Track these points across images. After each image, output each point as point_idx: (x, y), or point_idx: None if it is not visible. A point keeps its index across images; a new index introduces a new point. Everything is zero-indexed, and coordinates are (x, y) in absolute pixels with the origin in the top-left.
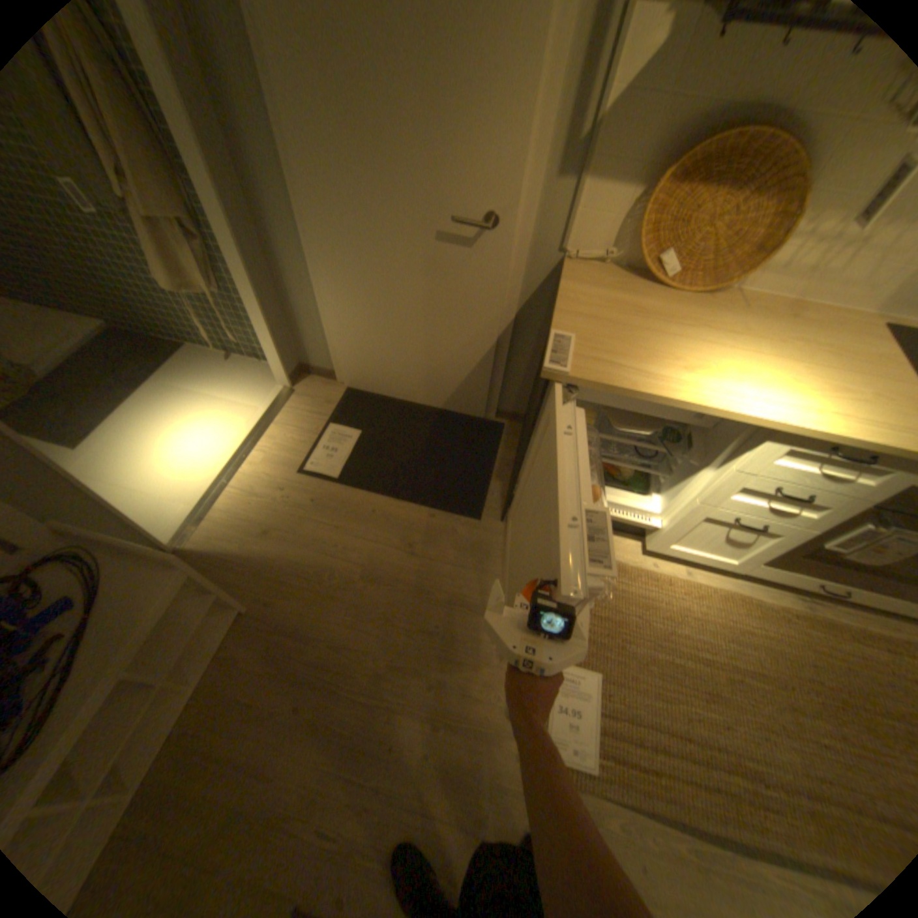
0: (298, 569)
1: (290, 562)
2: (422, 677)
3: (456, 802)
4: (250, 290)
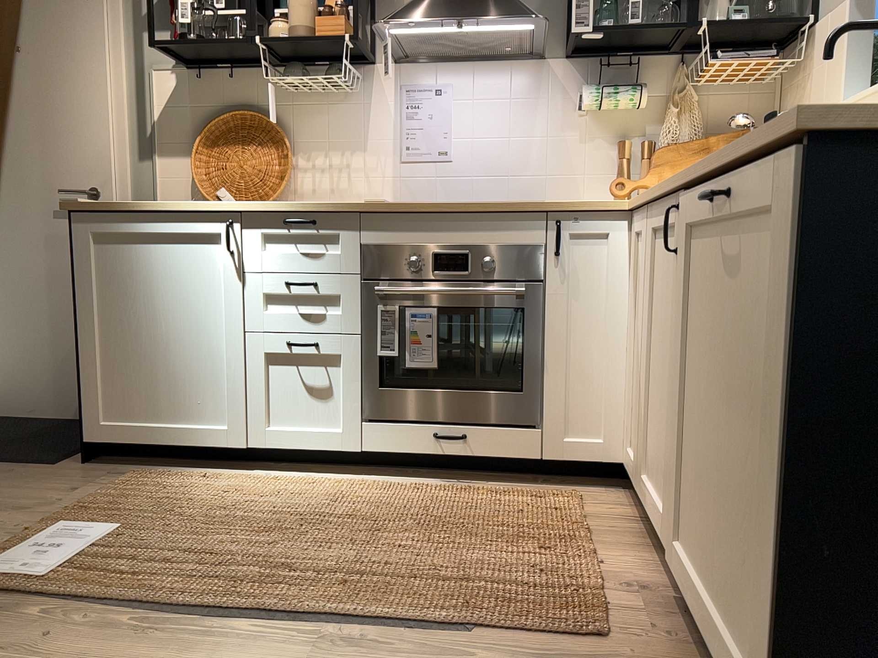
0: None
1: None
2: None
3: None
4: None
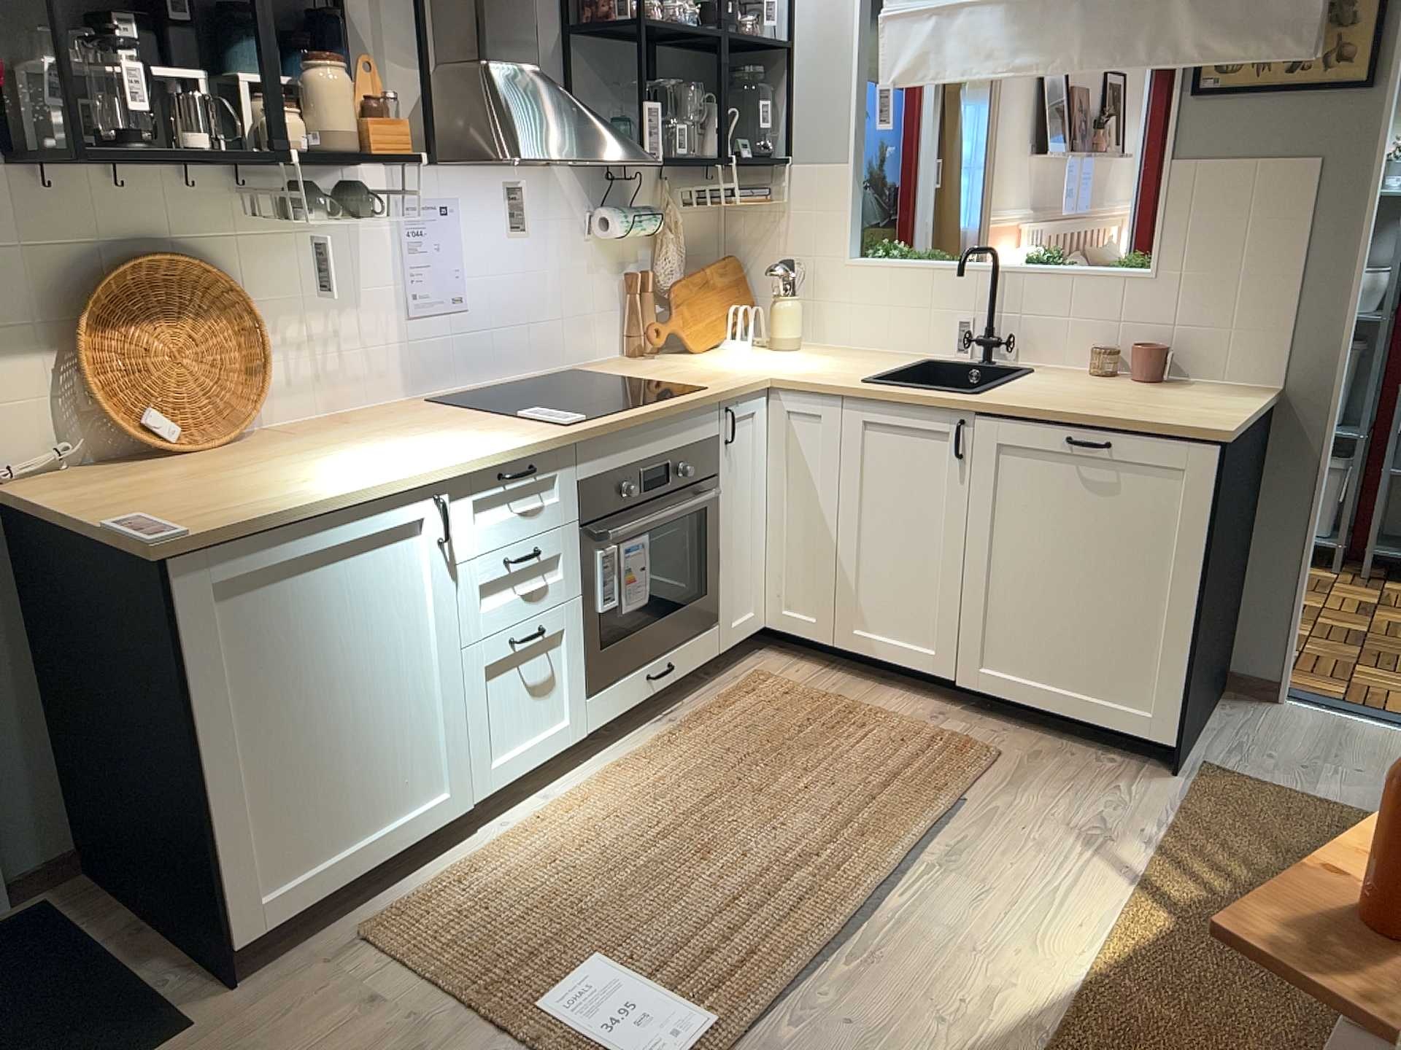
0: None
1: None
2: None
3: None
4: None
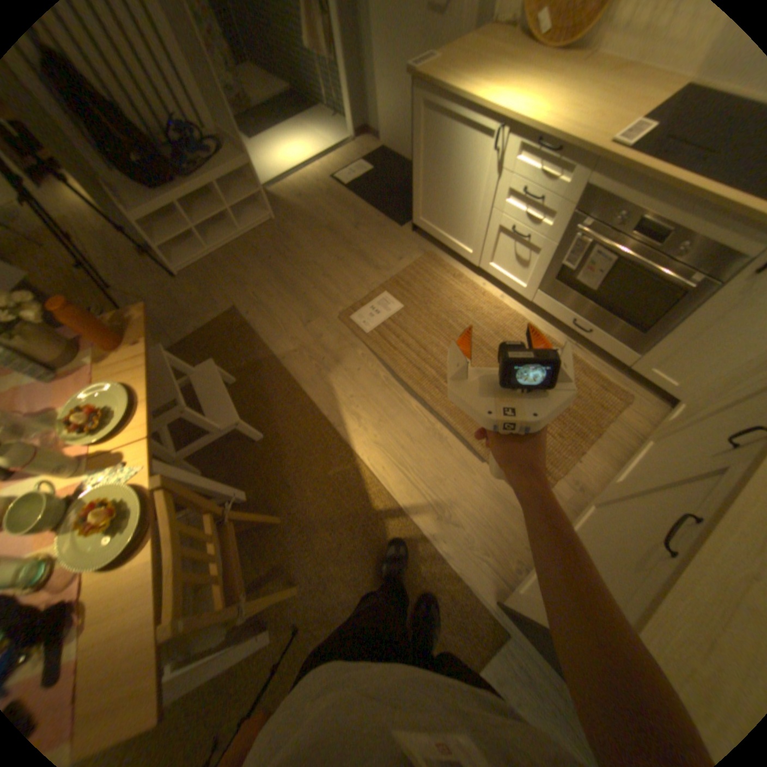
0: (302, 214)
1: (300, 210)
2: (322, 271)
3: (303, 312)
4: (345, 60)
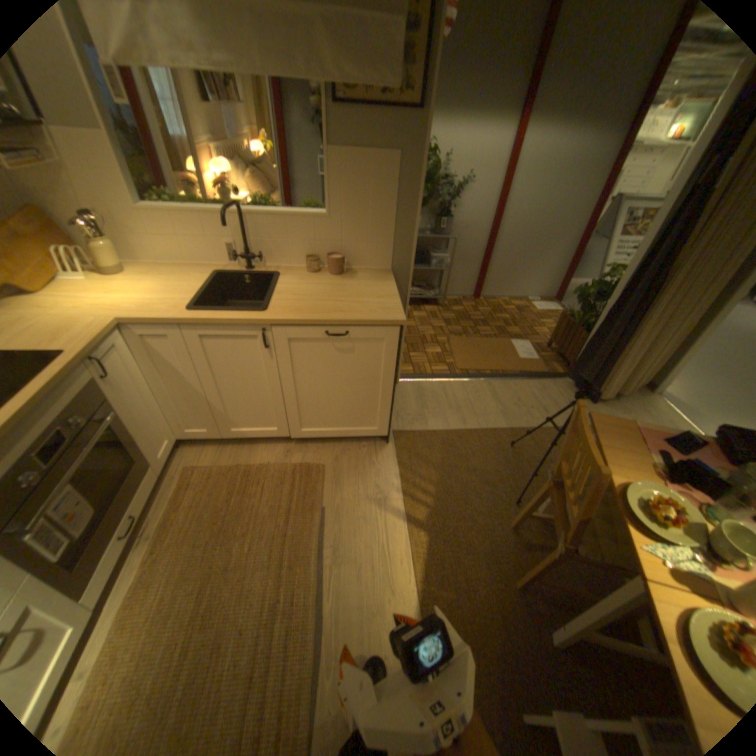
0: None
1: None
2: None
3: None
4: None
